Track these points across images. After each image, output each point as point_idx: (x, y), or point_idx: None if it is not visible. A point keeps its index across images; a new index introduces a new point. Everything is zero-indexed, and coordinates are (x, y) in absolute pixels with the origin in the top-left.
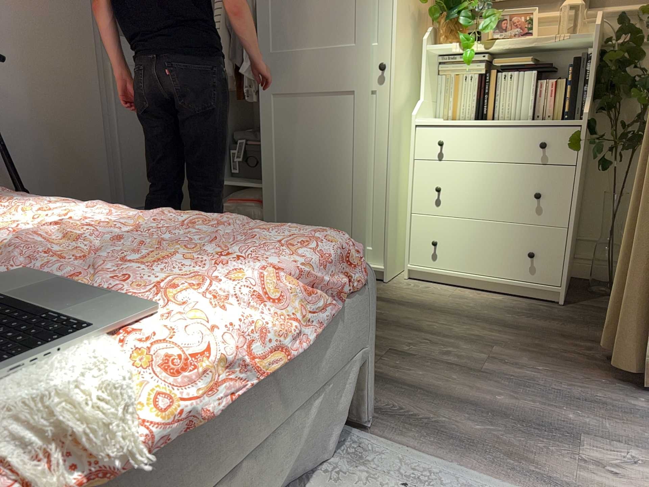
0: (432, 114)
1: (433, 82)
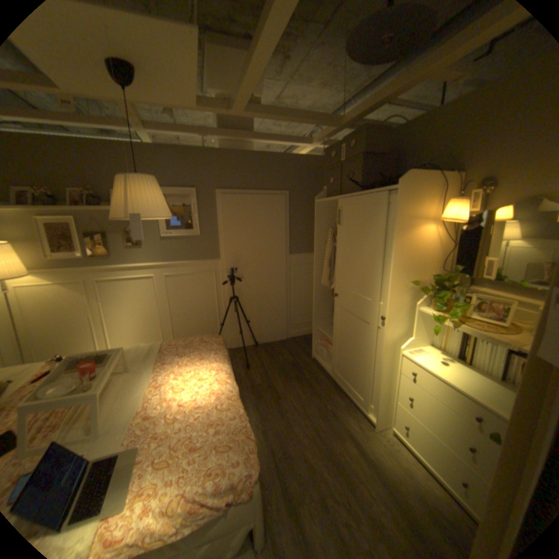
0: (427, 343)
1: (430, 324)
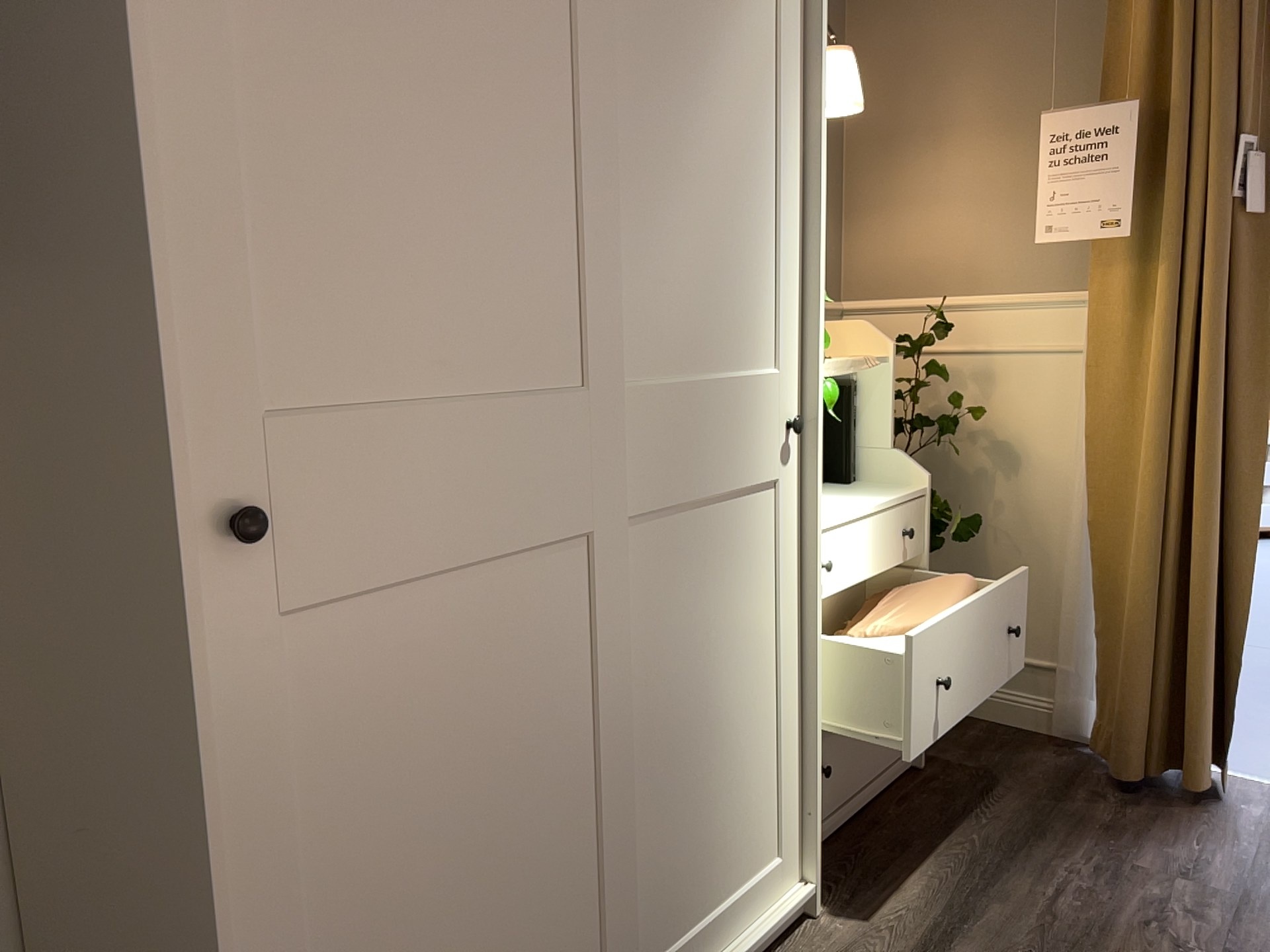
0: None
1: None
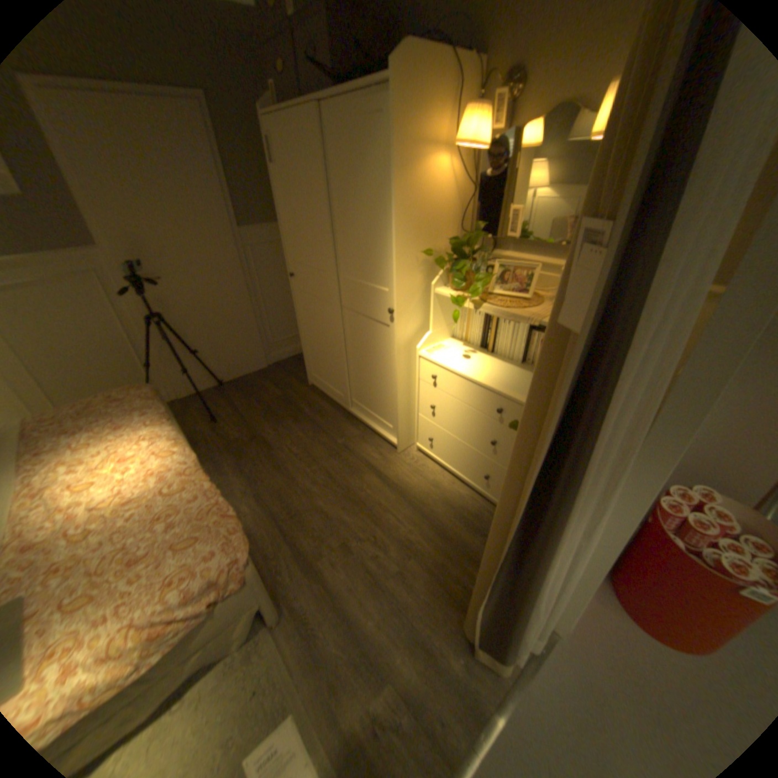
0: (447, 335)
1: (449, 310)
